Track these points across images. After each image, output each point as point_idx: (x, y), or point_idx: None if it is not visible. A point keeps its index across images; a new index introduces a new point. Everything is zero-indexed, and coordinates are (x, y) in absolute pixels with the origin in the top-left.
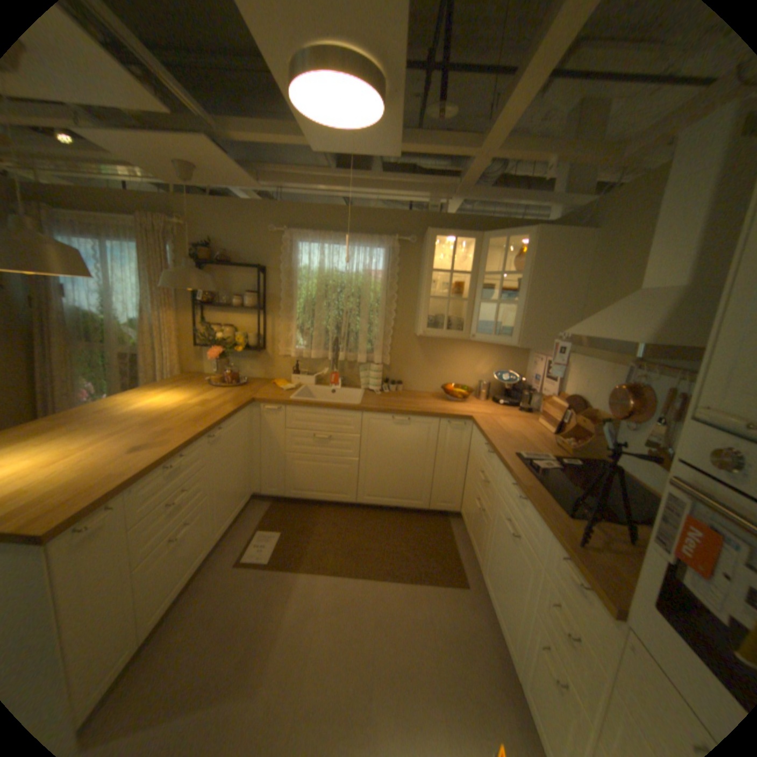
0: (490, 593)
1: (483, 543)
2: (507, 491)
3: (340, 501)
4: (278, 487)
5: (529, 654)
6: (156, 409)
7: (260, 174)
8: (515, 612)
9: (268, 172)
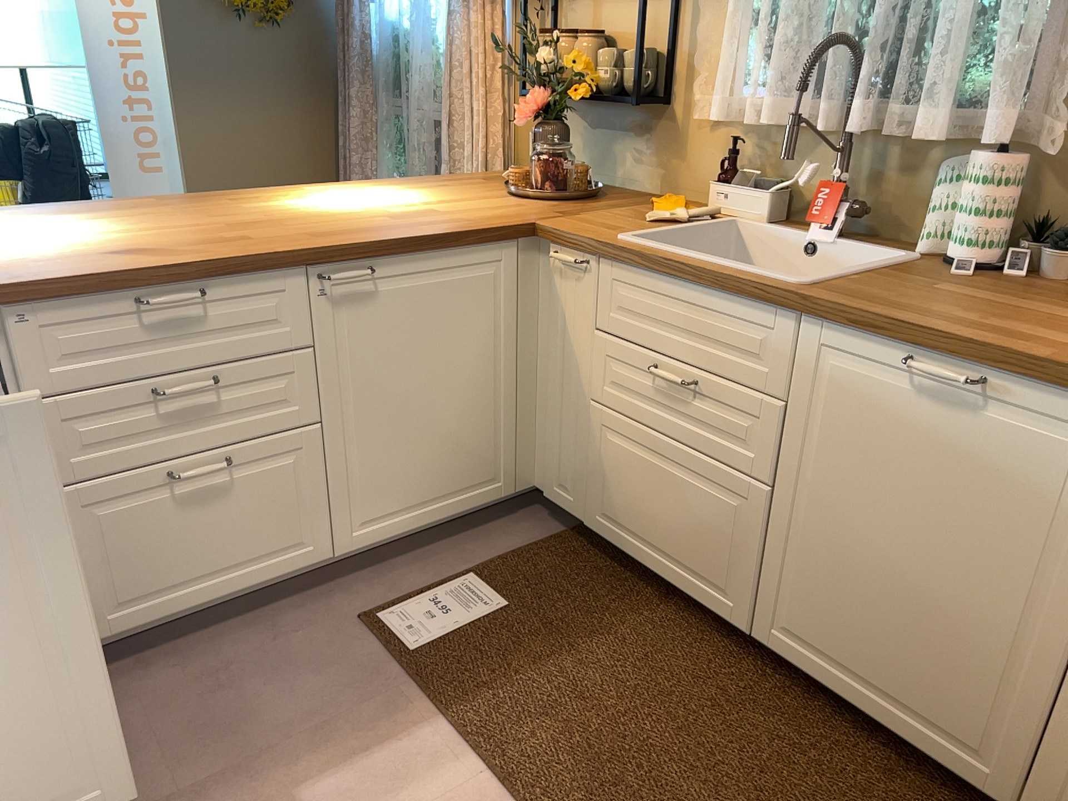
0: None
1: None
2: None
3: (707, 606)
4: (574, 493)
5: None
6: (316, 209)
7: None
8: None
9: None
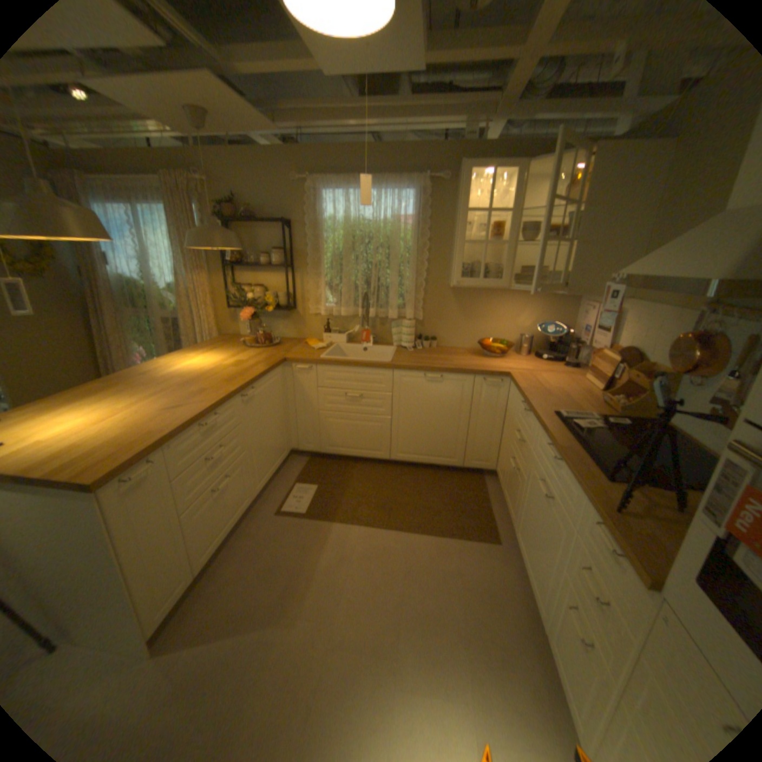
0: (521, 550)
1: (516, 502)
2: (542, 451)
3: (374, 458)
4: (314, 444)
5: (557, 611)
6: (193, 370)
7: (276, 114)
8: (545, 571)
9: (284, 110)
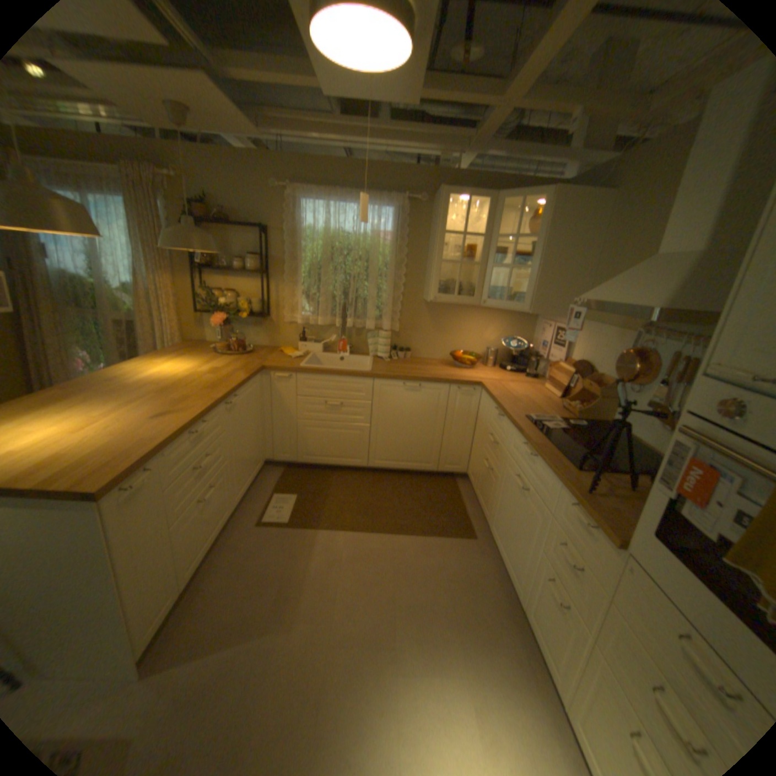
0: (496, 541)
1: (490, 499)
2: (516, 450)
3: (352, 465)
4: (290, 453)
5: (534, 587)
6: (167, 377)
7: (257, 119)
8: (522, 554)
9: (266, 117)
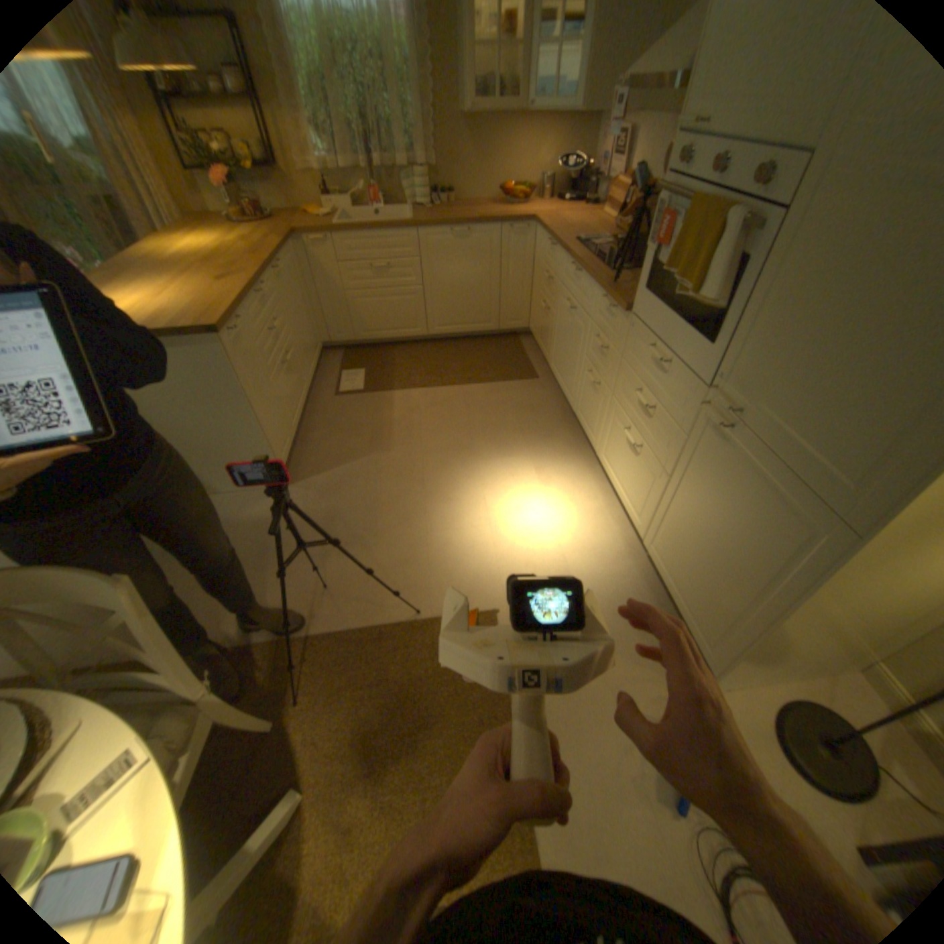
0: (553, 373)
1: (547, 339)
2: (565, 276)
3: (411, 337)
4: (346, 332)
5: (578, 389)
6: (197, 250)
7: None
8: (570, 369)
9: None
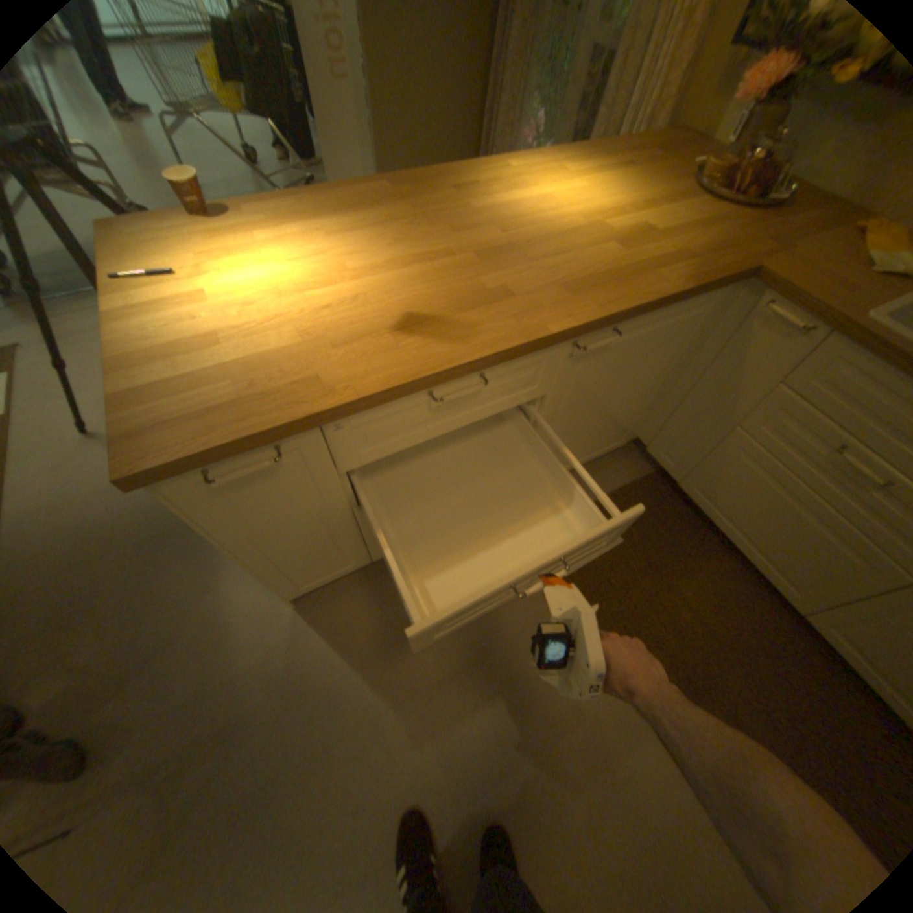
0: None
1: None
2: None
3: (774, 584)
4: (679, 465)
5: None
6: (541, 216)
7: None
8: None
9: None
